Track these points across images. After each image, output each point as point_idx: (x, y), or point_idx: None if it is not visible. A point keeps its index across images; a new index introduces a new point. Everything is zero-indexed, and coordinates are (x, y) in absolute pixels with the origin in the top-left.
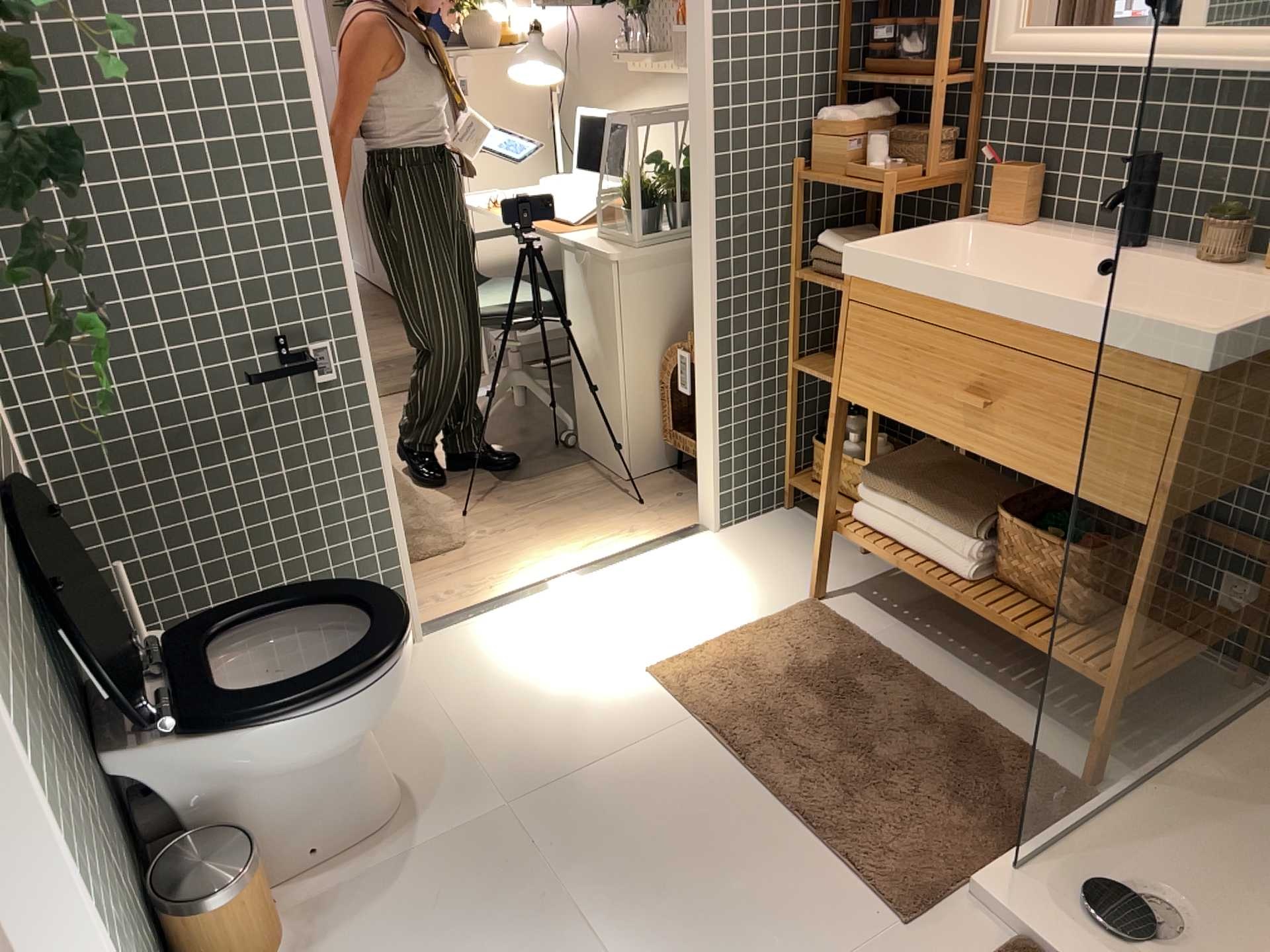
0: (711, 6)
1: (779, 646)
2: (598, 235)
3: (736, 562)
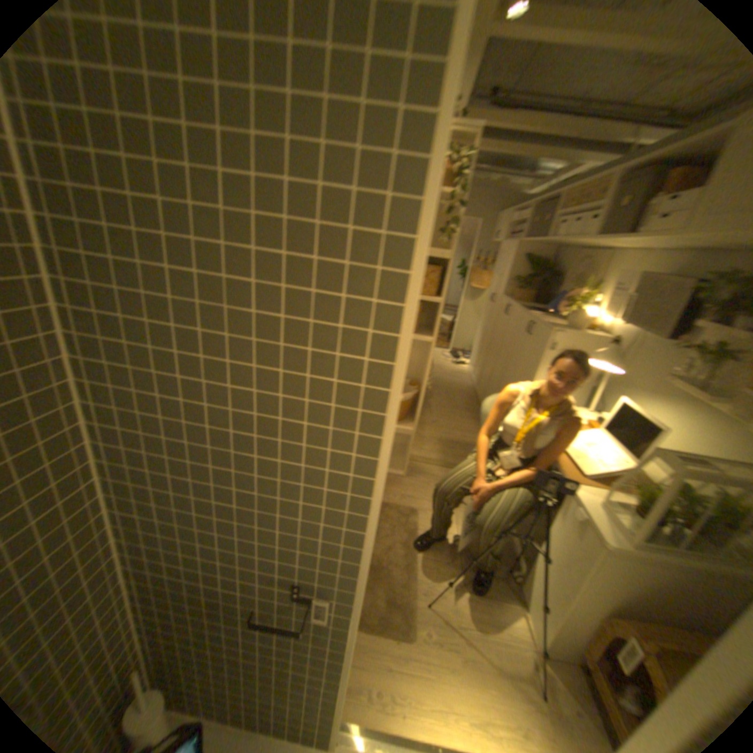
0: None
1: None
2: (604, 501)
3: None
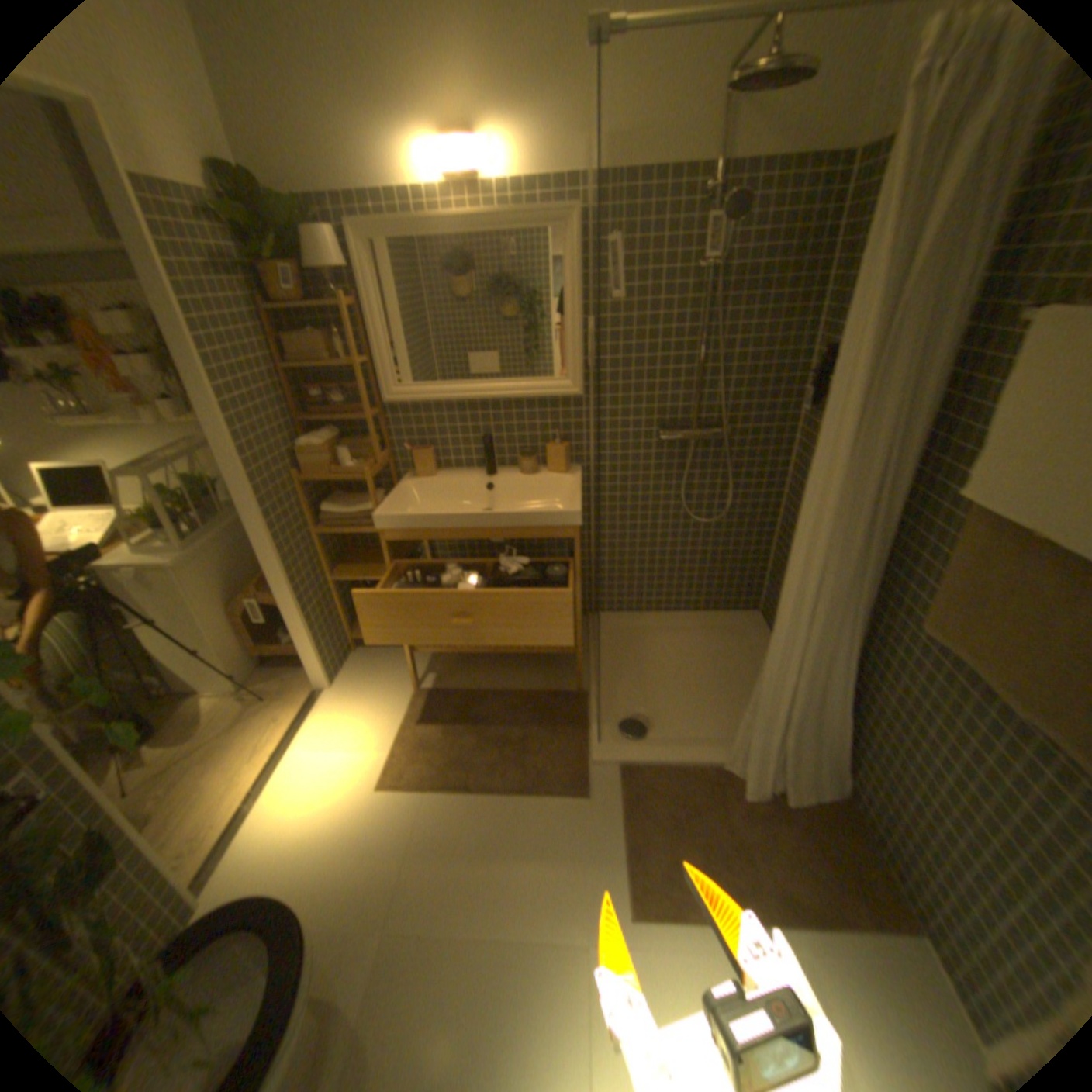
0: (215, 397)
1: (426, 726)
2: (130, 553)
3: (358, 699)
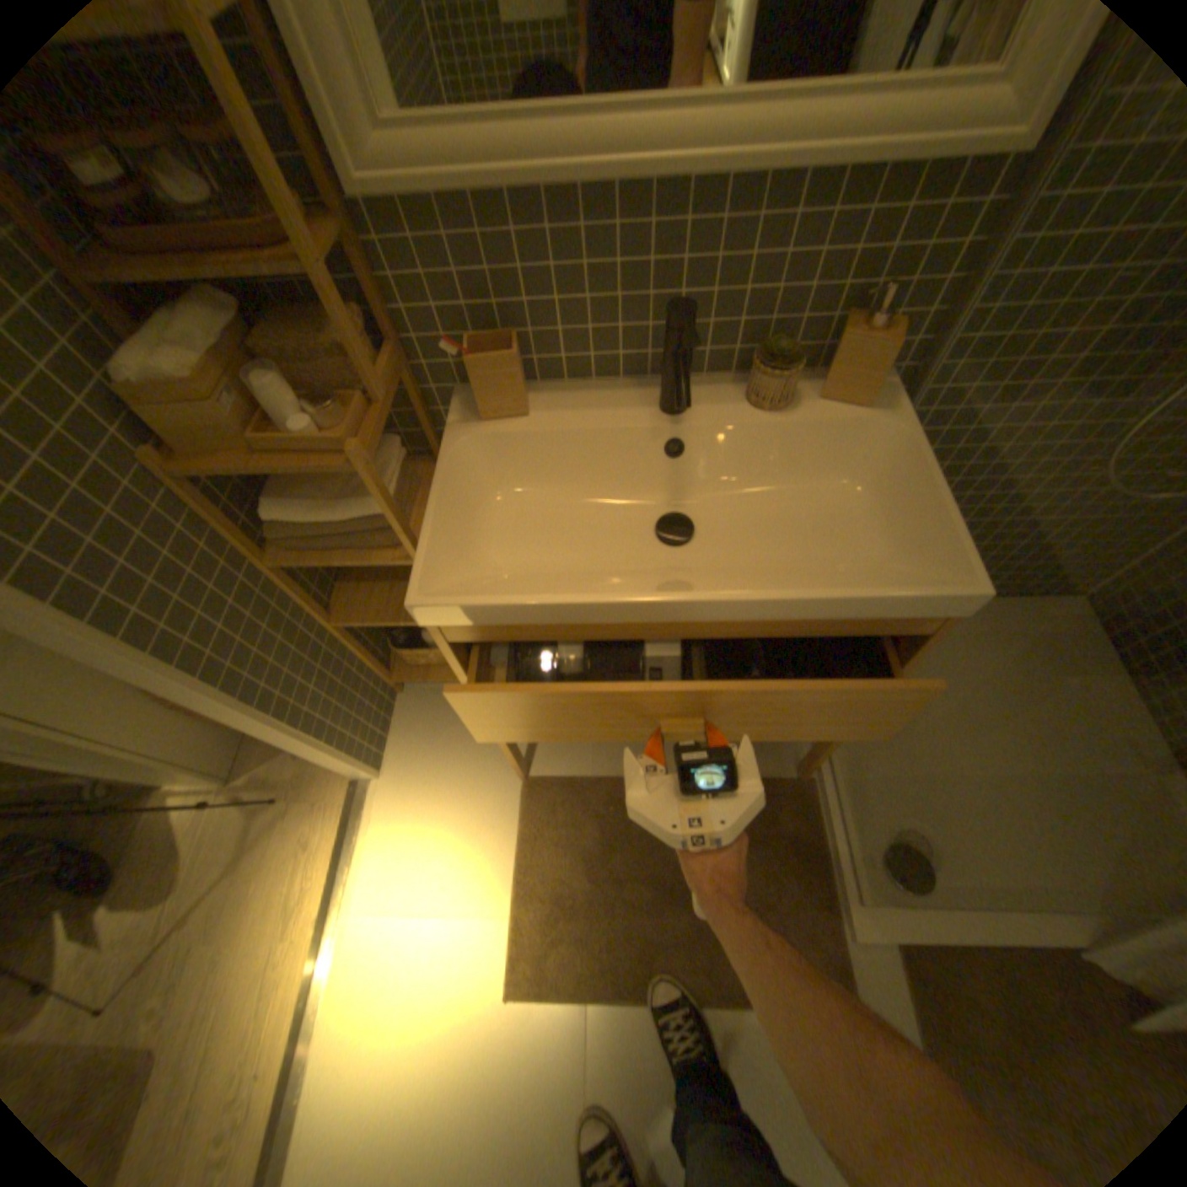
0: None
1: (558, 859)
2: None
3: (429, 797)
